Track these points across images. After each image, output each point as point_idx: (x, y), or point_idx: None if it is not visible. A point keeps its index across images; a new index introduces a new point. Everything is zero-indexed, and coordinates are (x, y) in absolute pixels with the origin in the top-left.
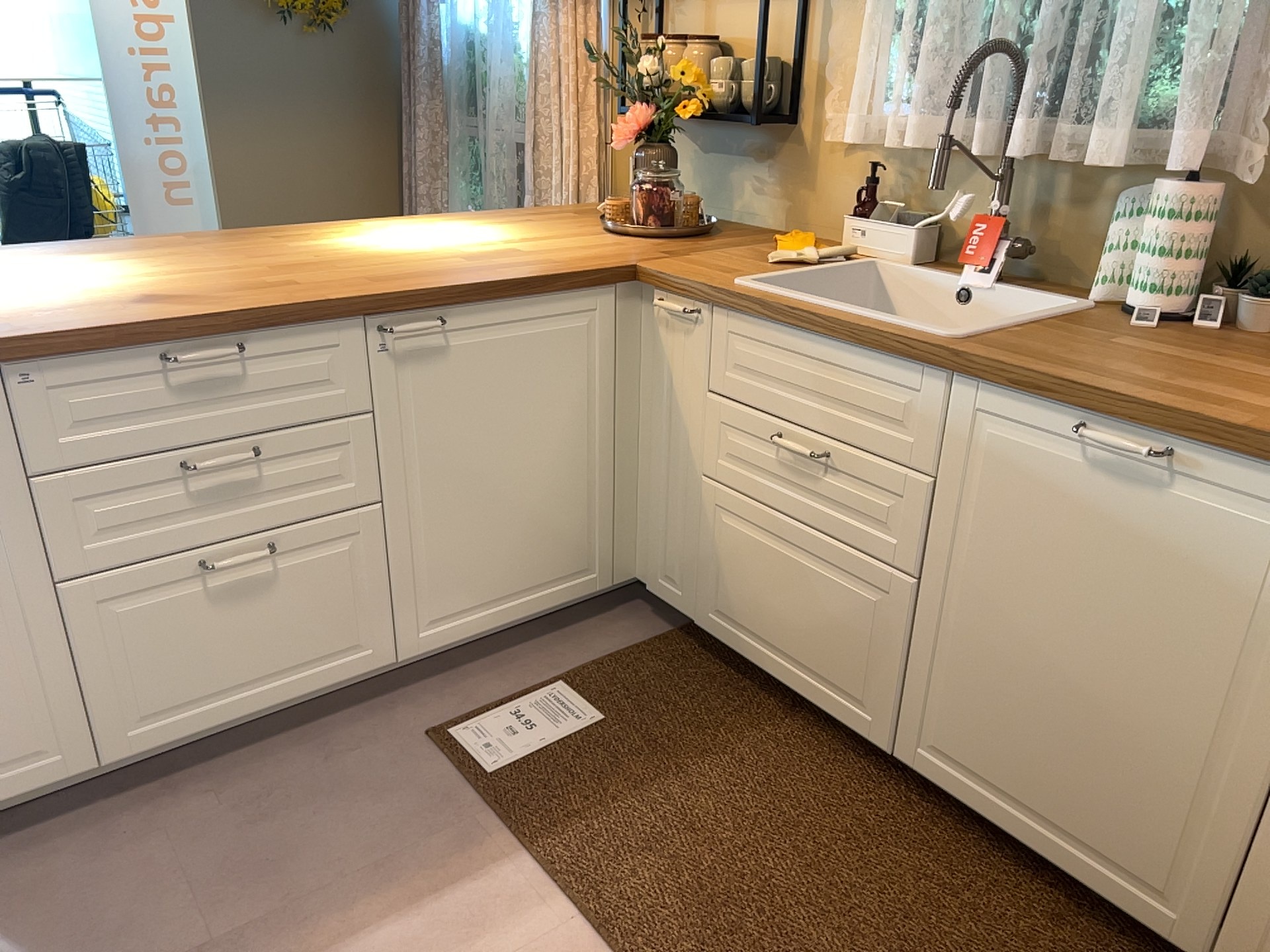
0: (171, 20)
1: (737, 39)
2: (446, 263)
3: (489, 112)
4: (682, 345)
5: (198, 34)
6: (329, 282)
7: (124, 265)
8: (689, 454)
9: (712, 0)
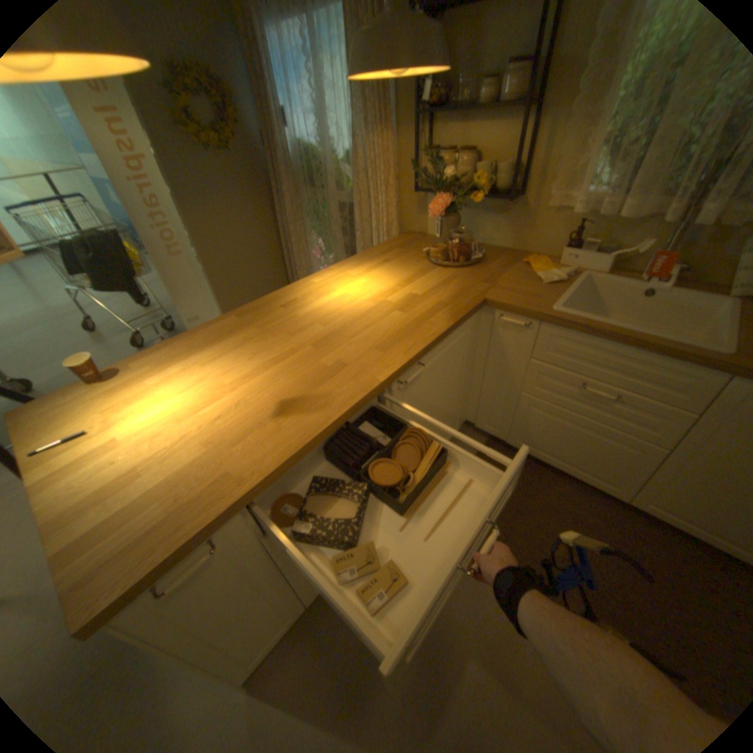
0: (139, 154)
1: (486, 144)
2: (396, 318)
3: (320, 185)
4: (514, 337)
5: (159, 163)
6: (360, 358)
7: (228, 361)
8: (512, 382)
9: (468, 121)
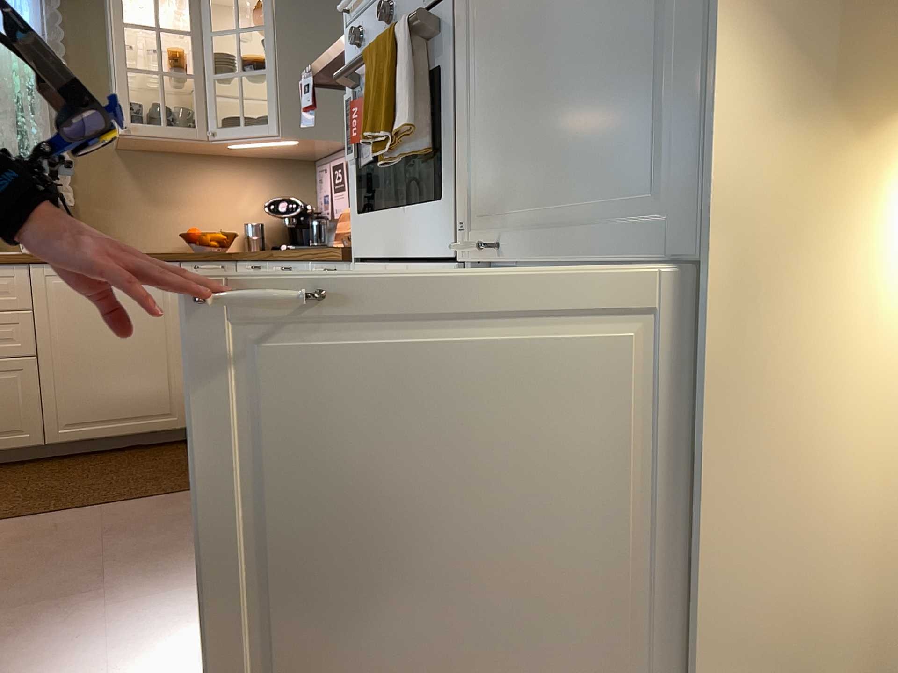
0: None
1: None
2: None
3: None
4: None
5: None
6: None
7: None
8: None
9: None
